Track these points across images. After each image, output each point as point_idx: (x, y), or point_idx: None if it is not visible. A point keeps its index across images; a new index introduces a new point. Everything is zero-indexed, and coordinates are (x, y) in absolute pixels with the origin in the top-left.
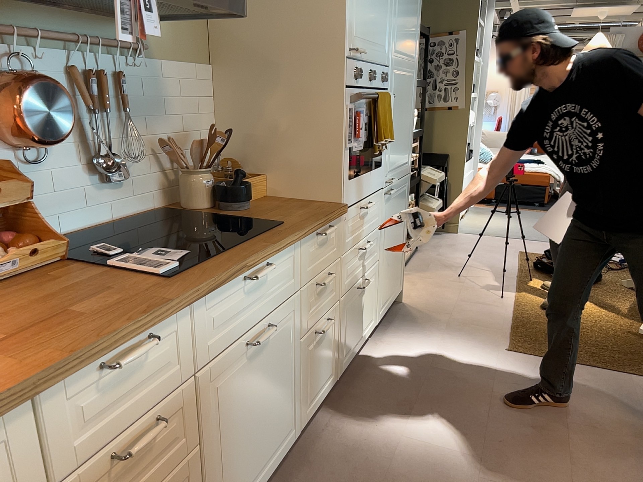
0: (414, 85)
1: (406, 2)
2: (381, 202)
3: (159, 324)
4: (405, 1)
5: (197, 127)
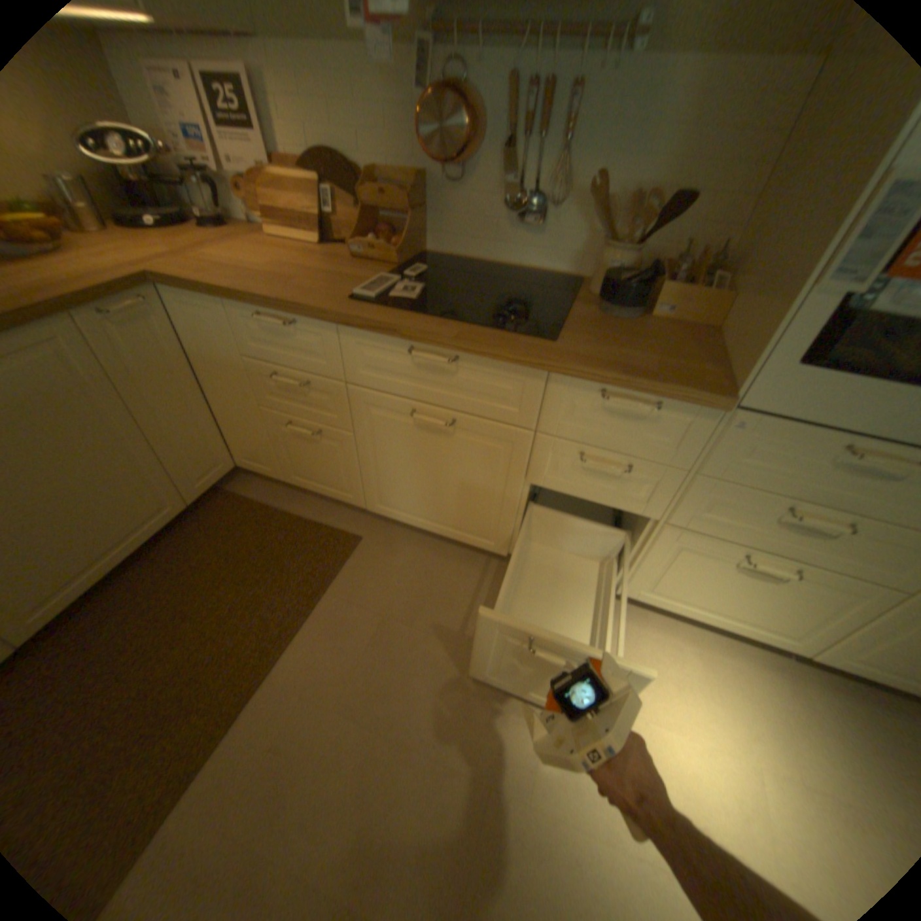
0: None
1: None
2: None
3: (298, 316)
4: None
5: (712, 183)
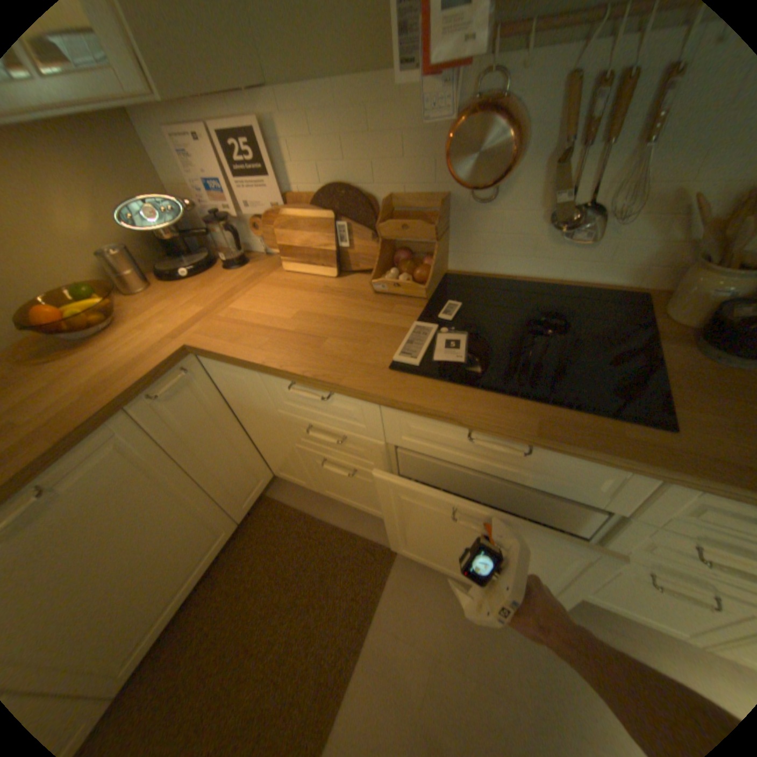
0: None
1: None
2: None
3: (336, 392)
4: None
5: None
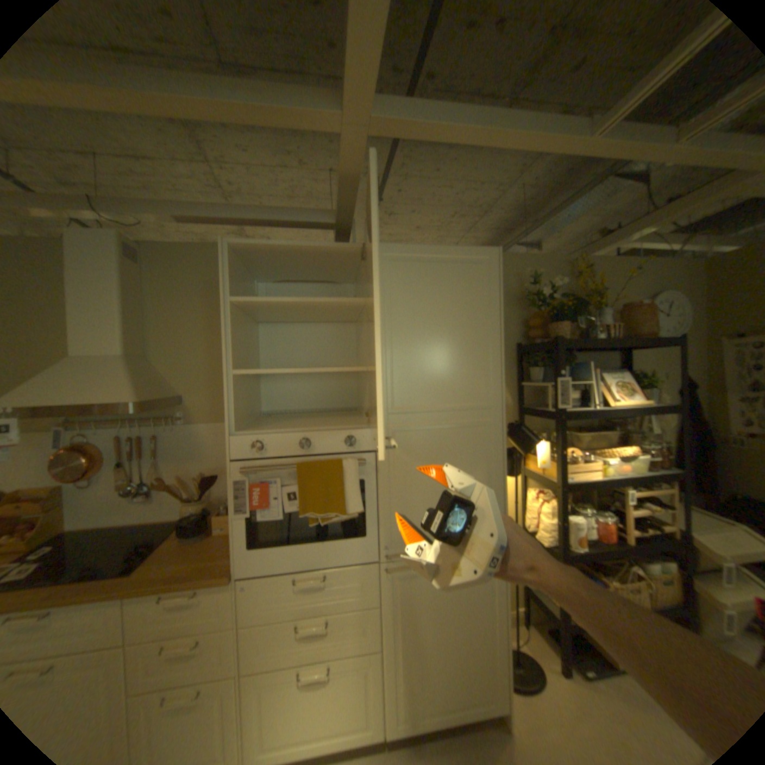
0: (491, 435)
1: (425, 349)
2: (372, 580)
3: None
4: (420, 349)
5: None
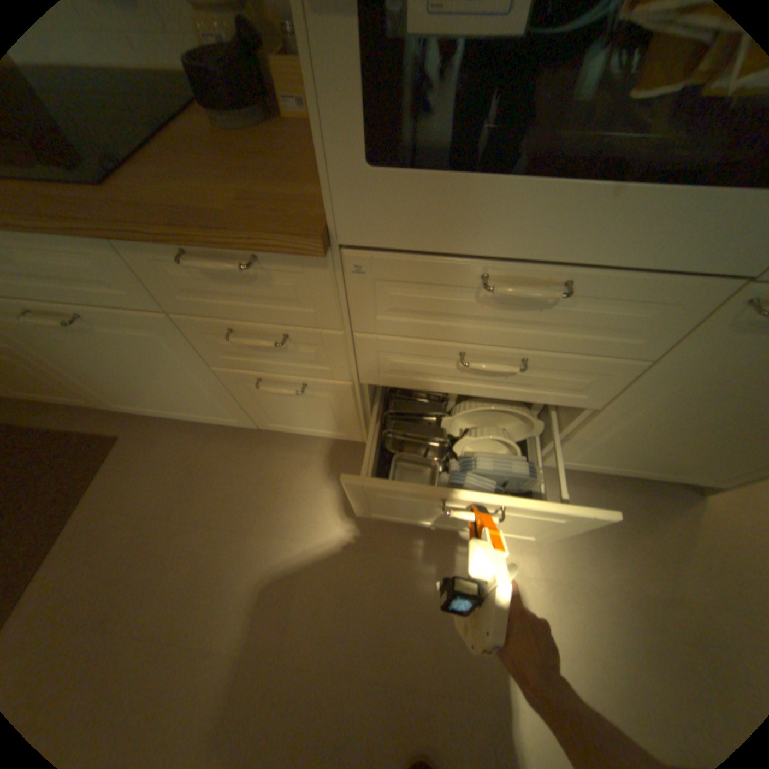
0: None
1: None
2: (693, 313)
3: None
4: None
5: None
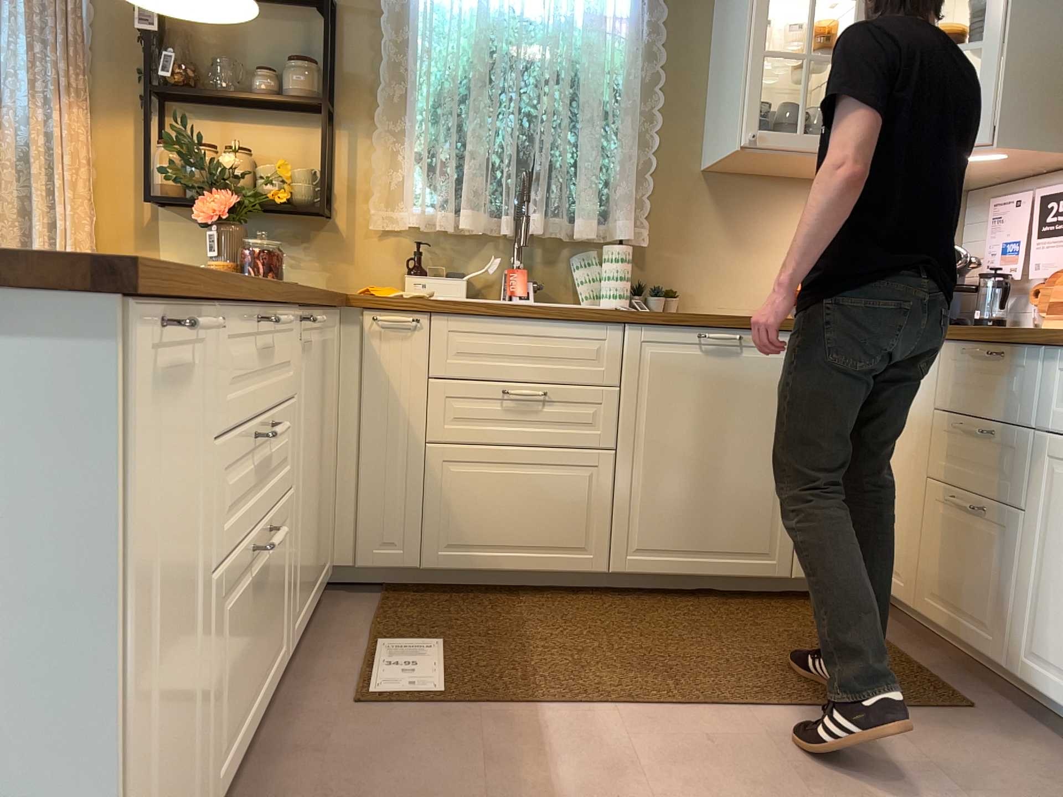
0: None
1: None
2: None
3: (1006, 346)
4: None
5: None
